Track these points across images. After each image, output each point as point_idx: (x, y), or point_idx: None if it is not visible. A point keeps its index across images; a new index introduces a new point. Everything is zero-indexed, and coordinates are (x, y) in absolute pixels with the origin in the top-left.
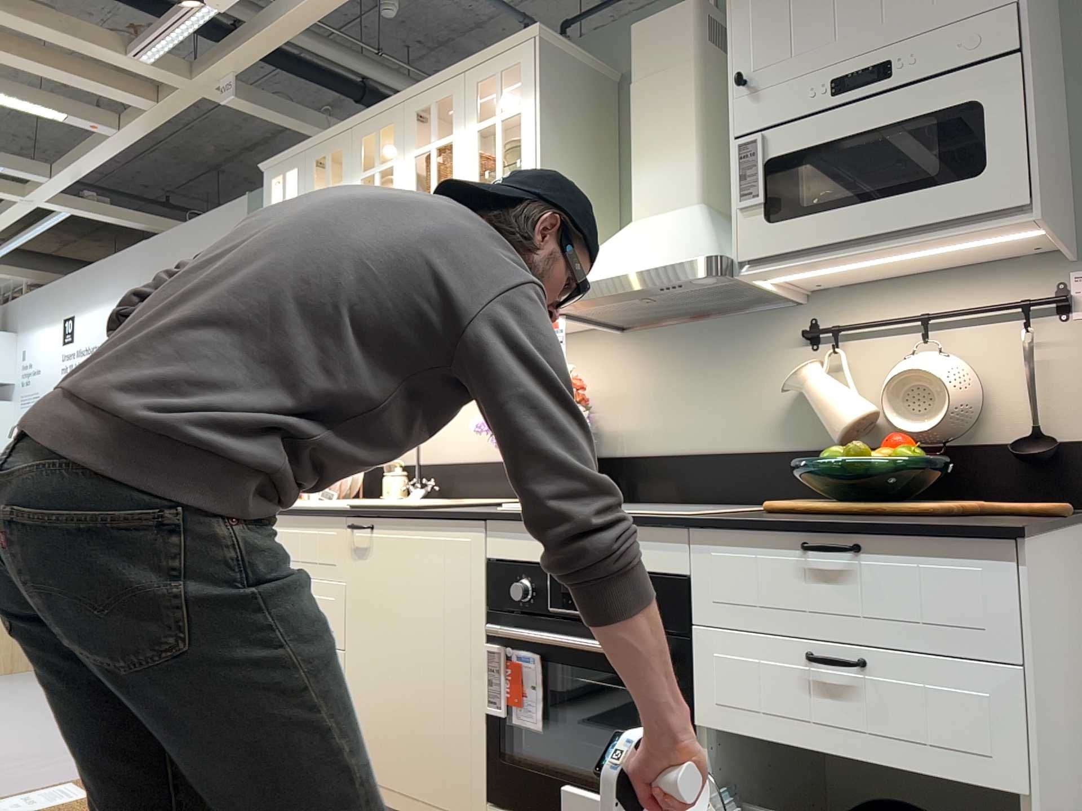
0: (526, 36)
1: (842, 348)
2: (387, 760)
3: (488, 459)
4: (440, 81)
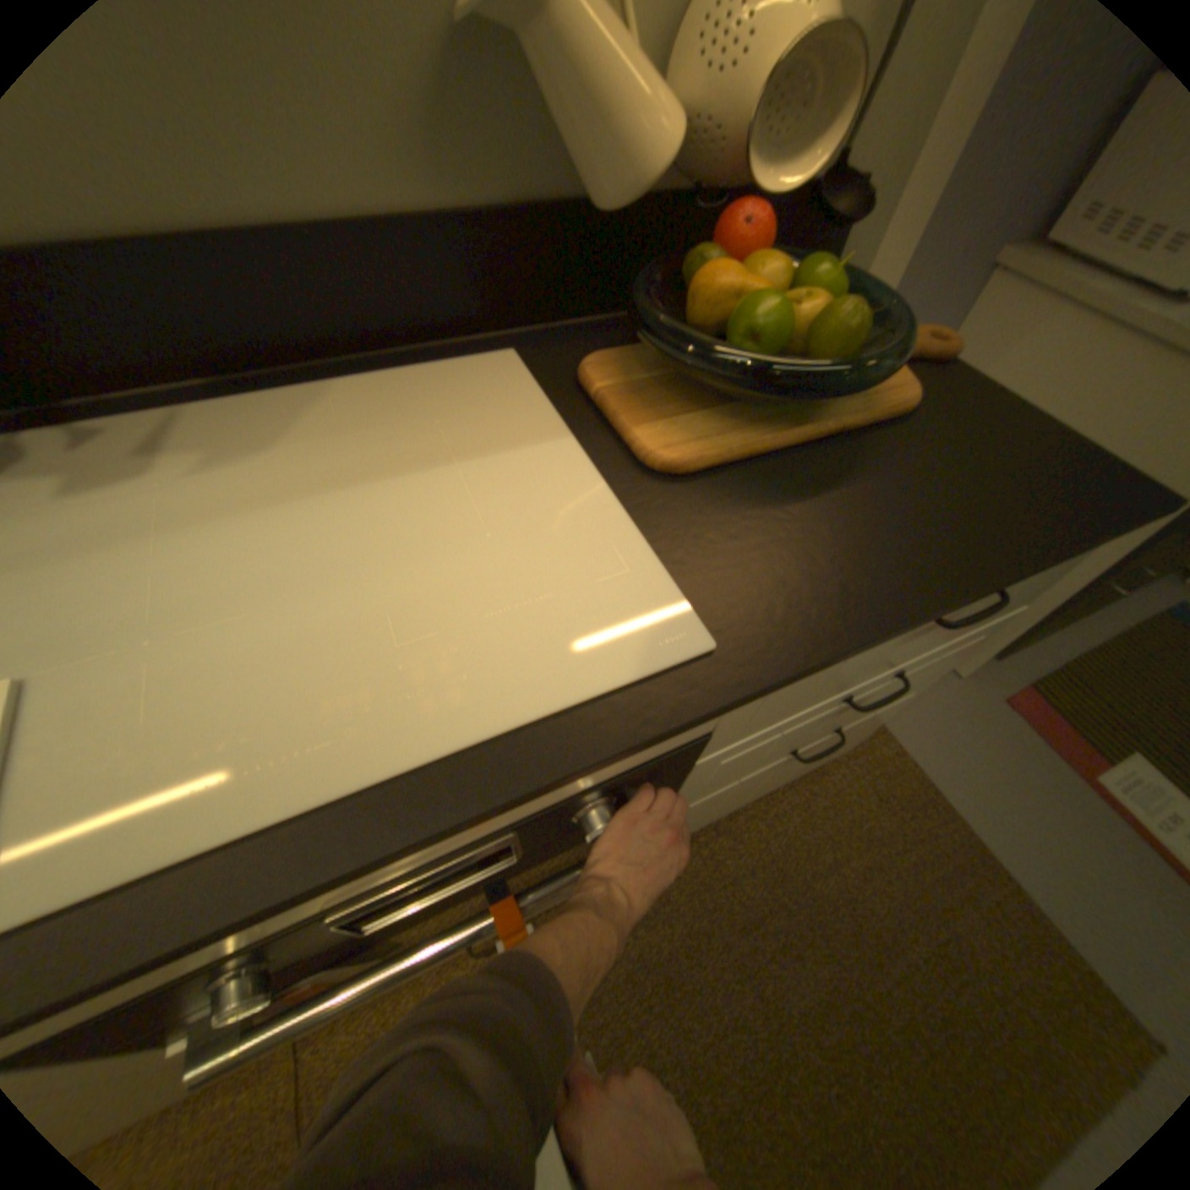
0: None
1: None
2: None
3: None
4: None
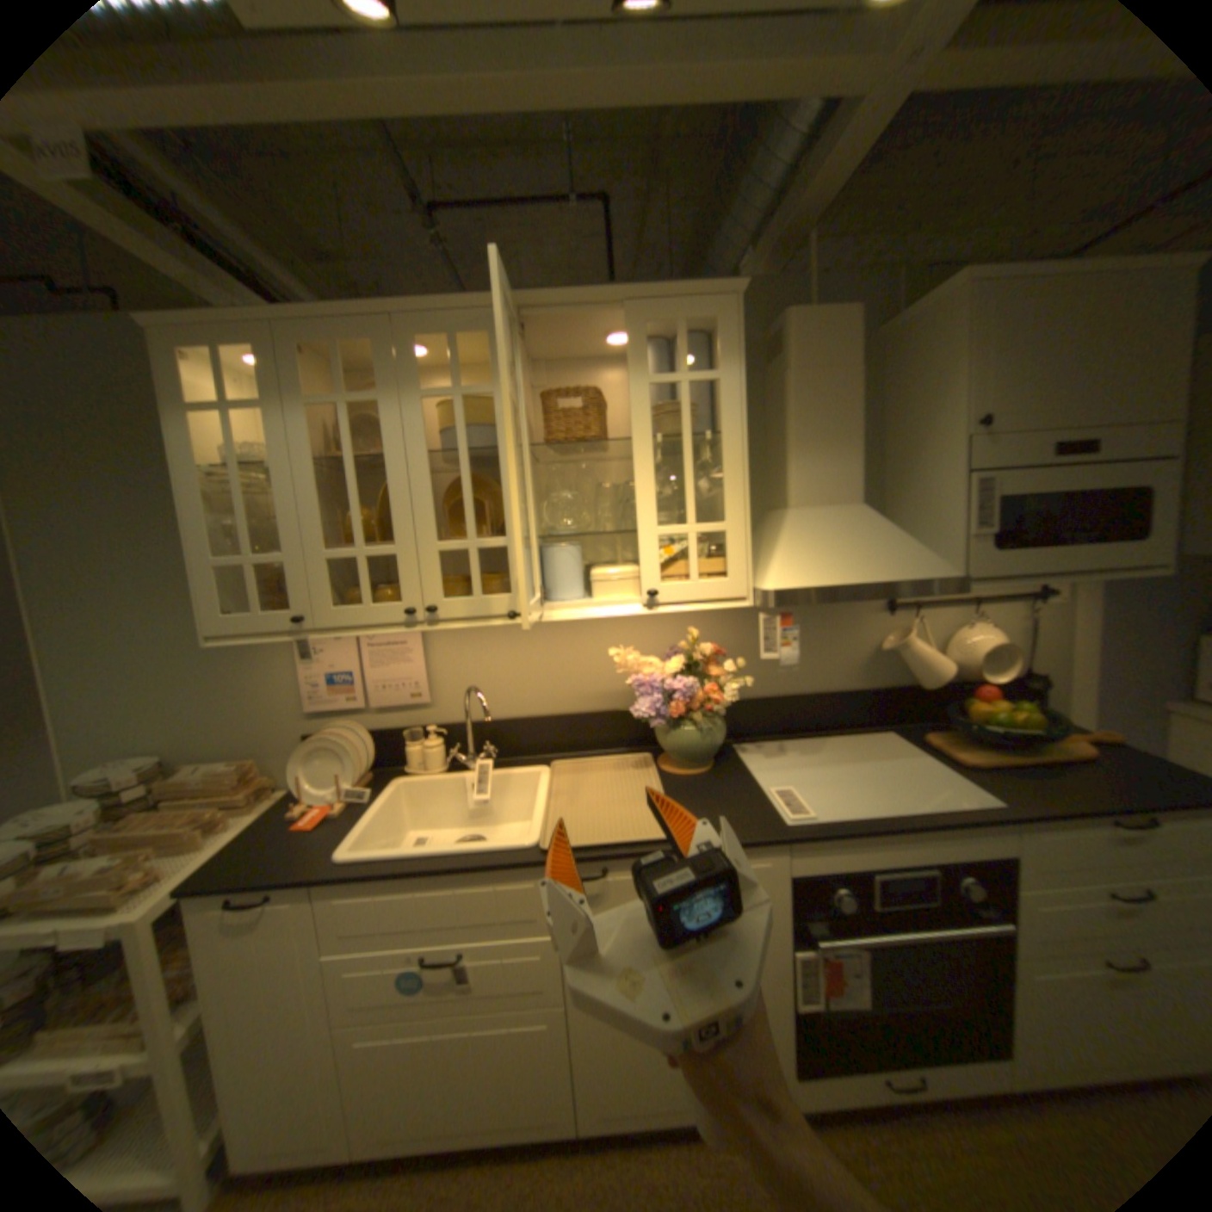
0: (732, 284)
1: (920, 617)
2: (654, 1091)
3: (560, 713)
4: (581, 295)
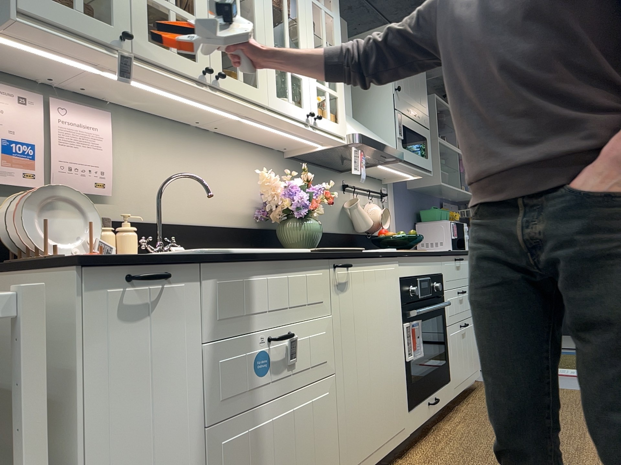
0: None
1: (355, 195)
2: (368, 434)
3: (205, 224)
4: None
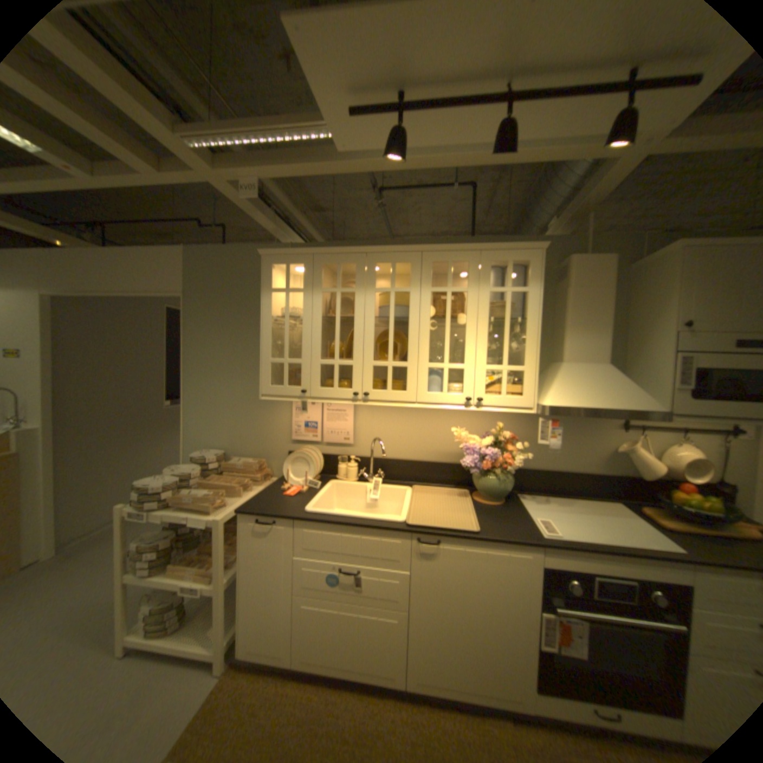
0: (539, 245)
1: (644, 436)
2: (451, 674)
3: (419, 459)
4: (459, 248)
